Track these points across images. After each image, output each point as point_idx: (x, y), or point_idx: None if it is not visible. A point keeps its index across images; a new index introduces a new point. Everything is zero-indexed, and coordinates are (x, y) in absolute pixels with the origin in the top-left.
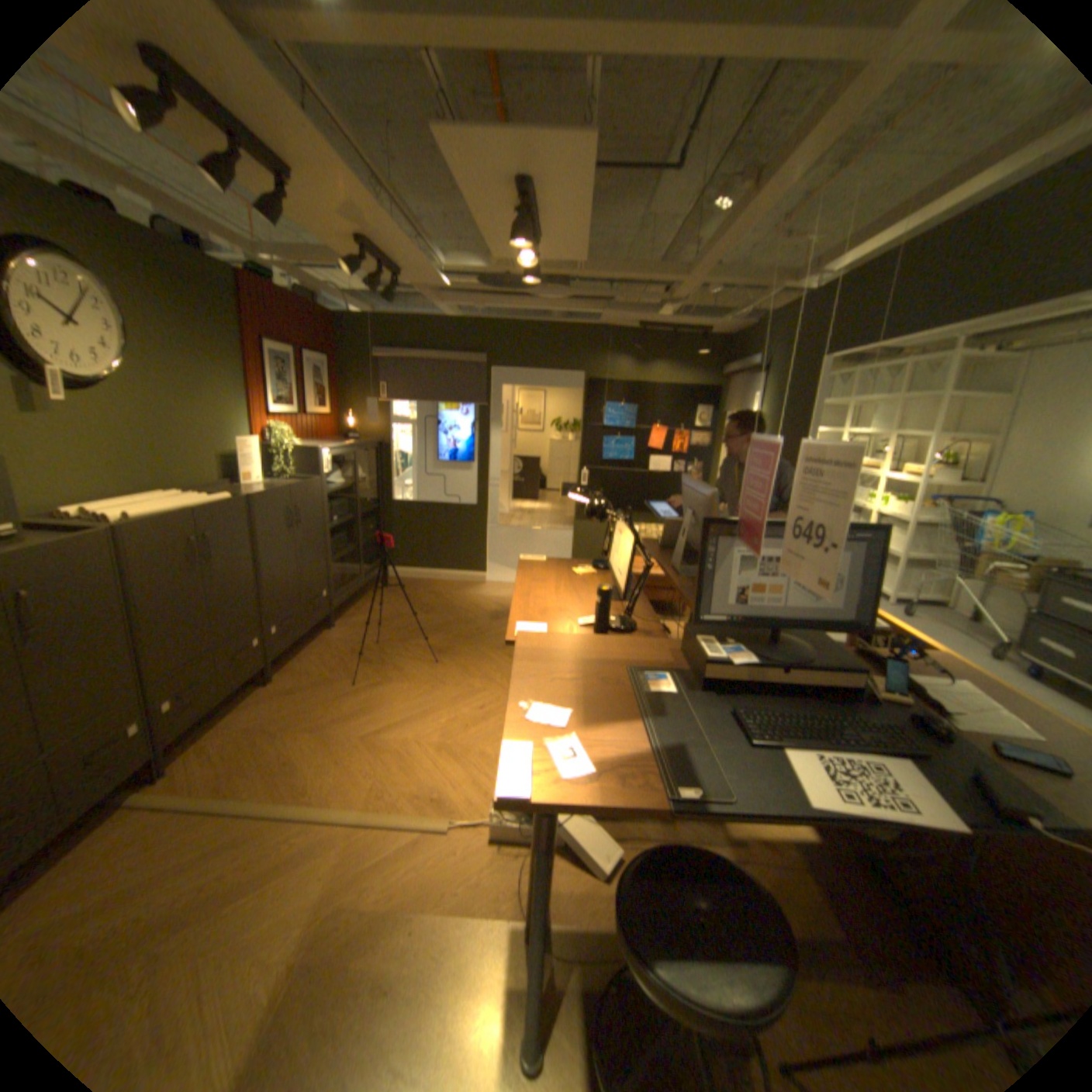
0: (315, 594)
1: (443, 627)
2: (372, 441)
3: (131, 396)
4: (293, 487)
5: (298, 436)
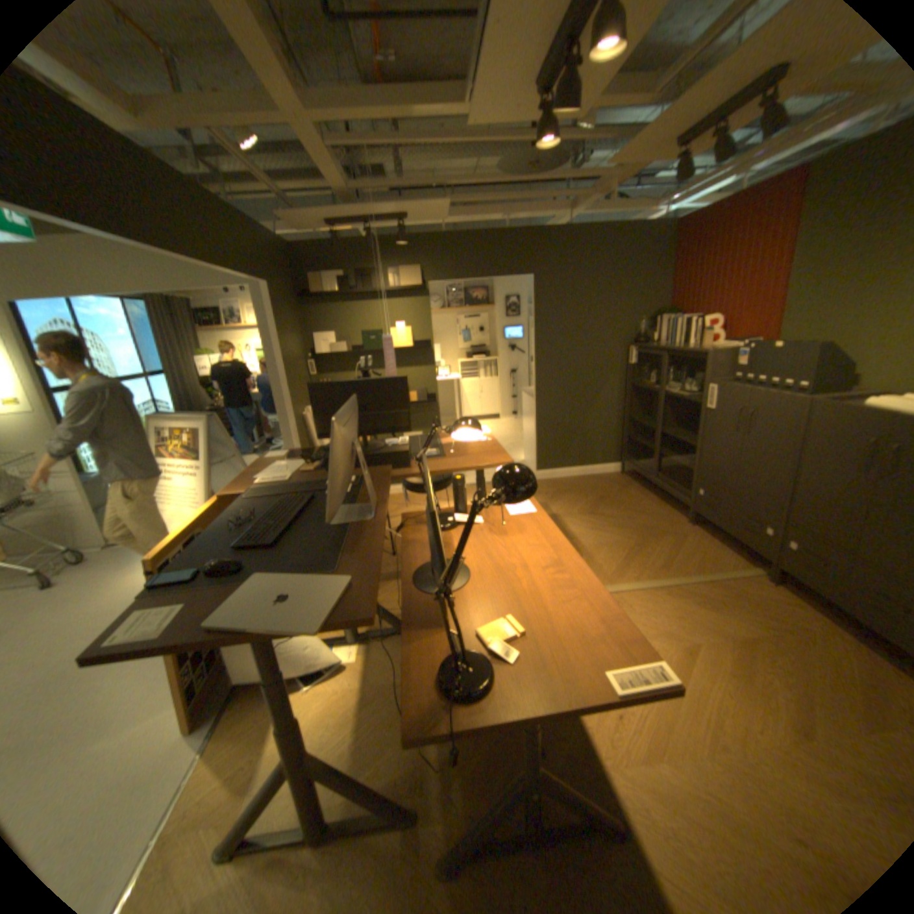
0: None
1: None
2: None
3: None
4: None
5: None
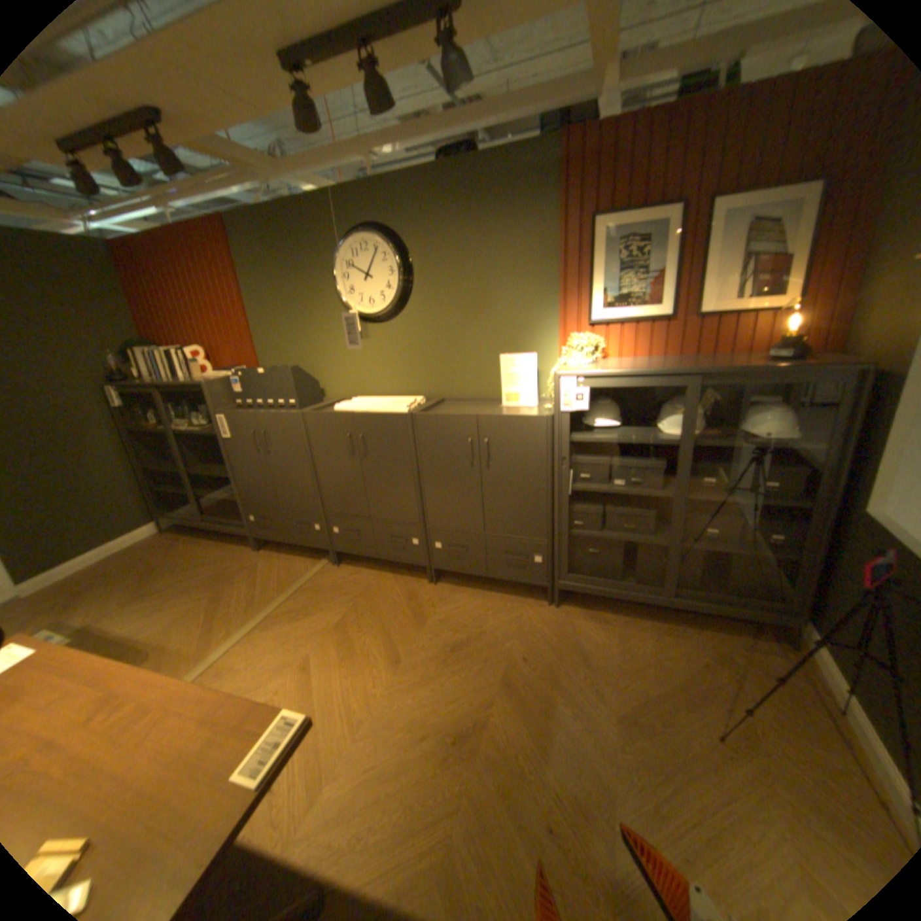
0: (515, 551)
1: (558, 752)
2: (779, 369)
3: (418, 323)
4: (482, 419)
5: (666, 353)
